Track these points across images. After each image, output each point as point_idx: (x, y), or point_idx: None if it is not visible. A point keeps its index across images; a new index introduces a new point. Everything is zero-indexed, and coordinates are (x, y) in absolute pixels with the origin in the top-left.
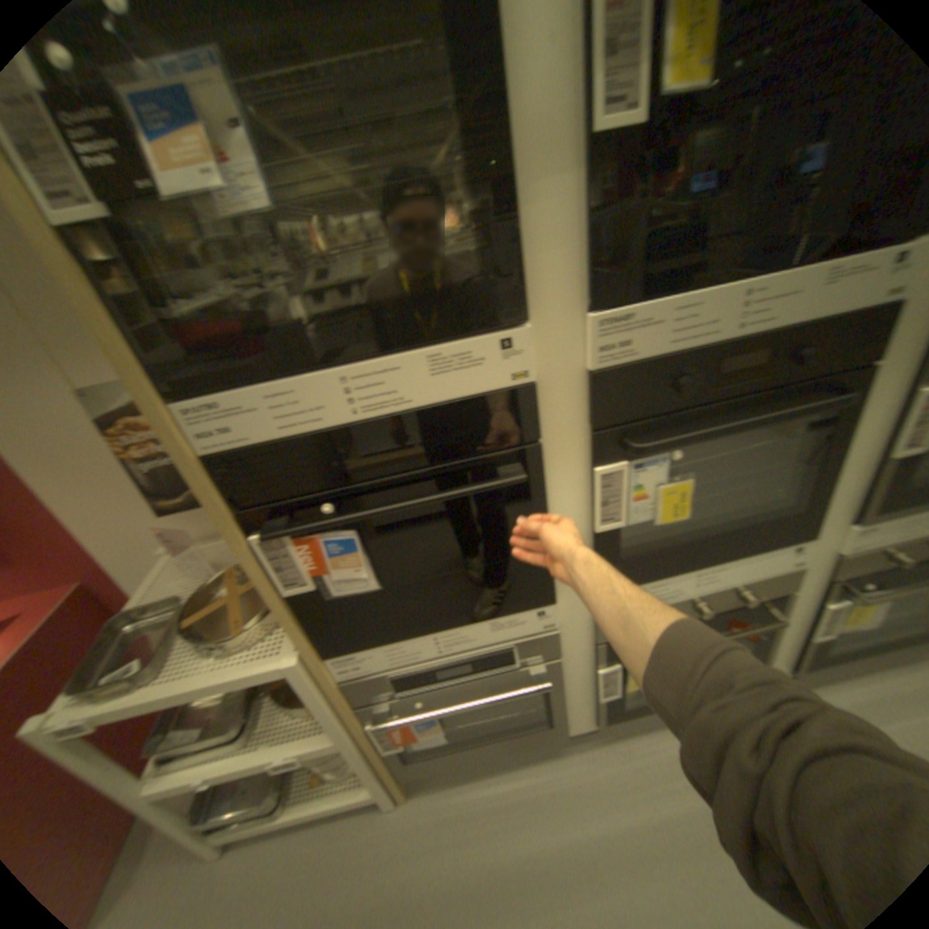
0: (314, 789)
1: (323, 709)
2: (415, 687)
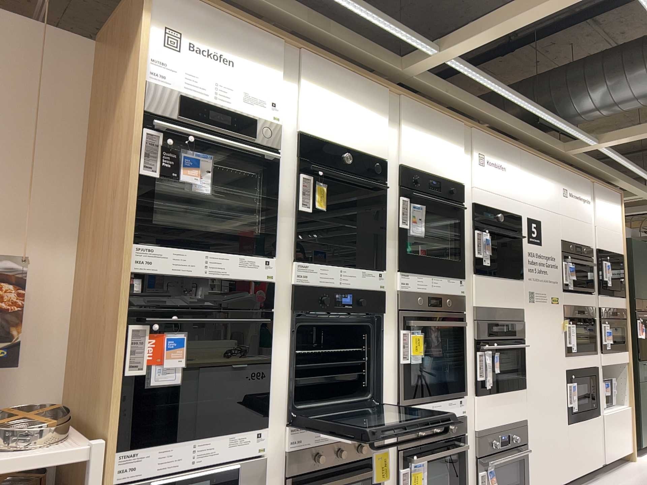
0: None
1: None
2: None
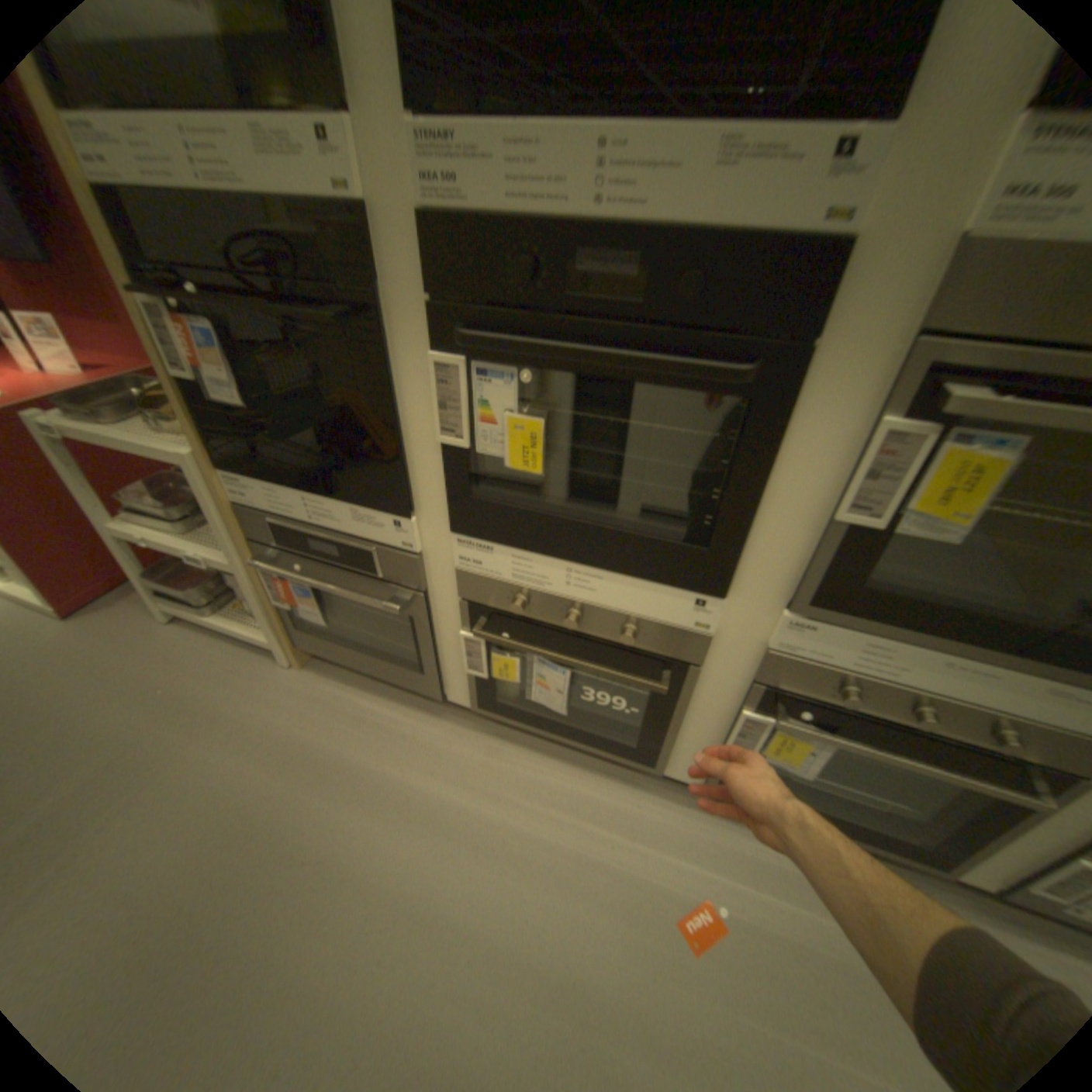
0: (236, 611)
1: (217, 519)
2: (295, 546)
